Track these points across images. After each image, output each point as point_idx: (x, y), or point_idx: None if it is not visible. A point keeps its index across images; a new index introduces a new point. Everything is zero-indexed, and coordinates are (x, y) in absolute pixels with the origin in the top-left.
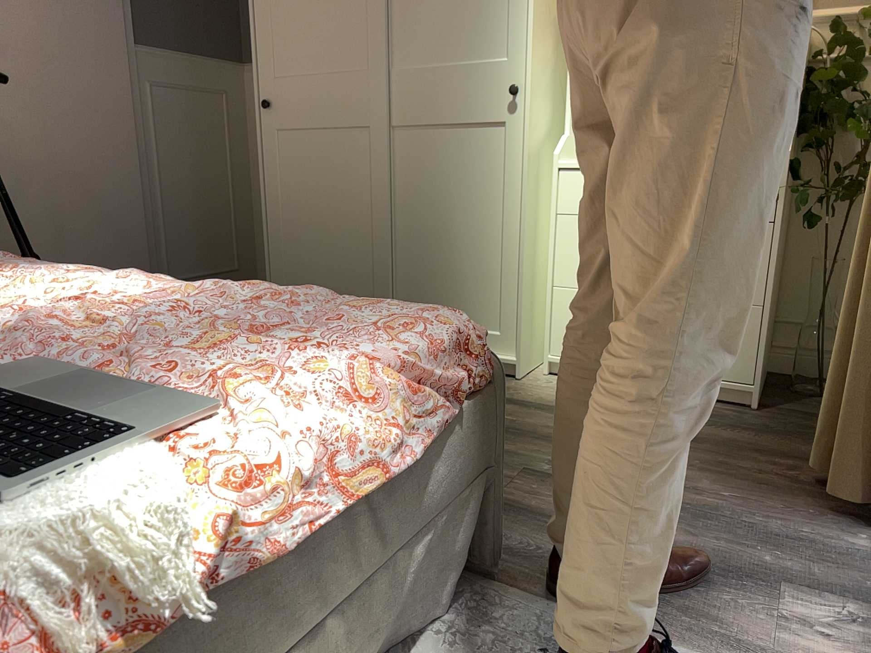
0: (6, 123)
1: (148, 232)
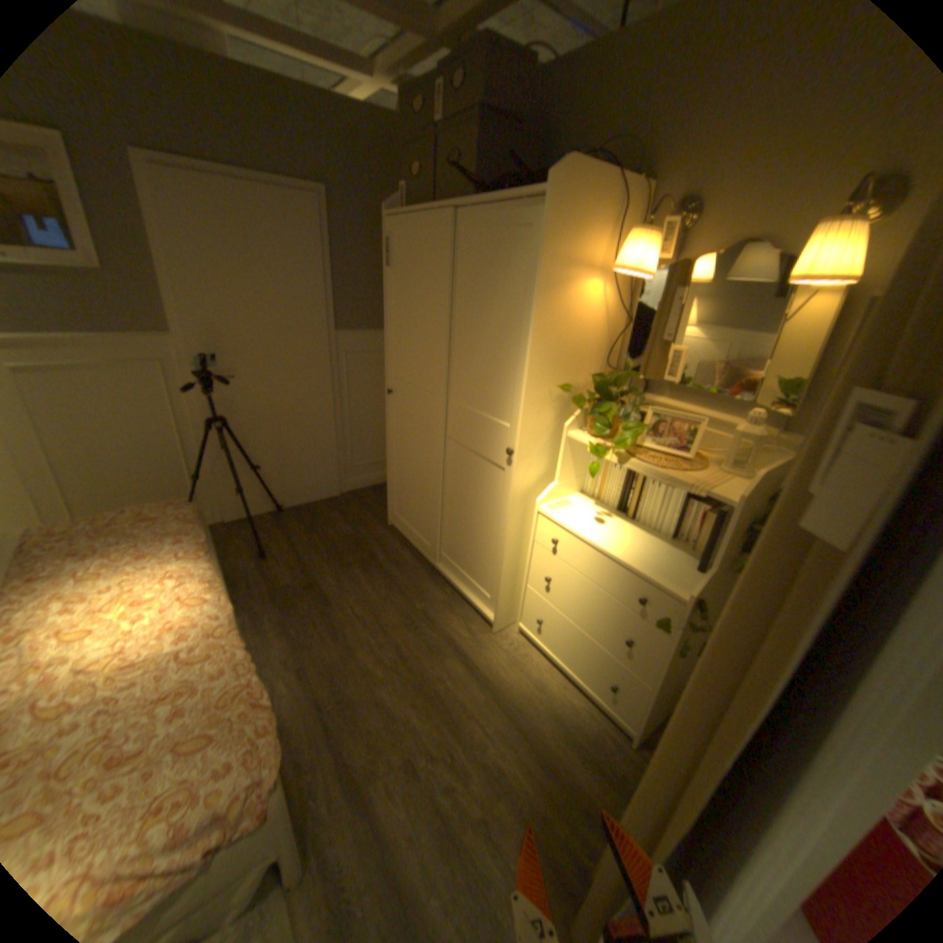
0: (247, 390)
1: (338, 442)
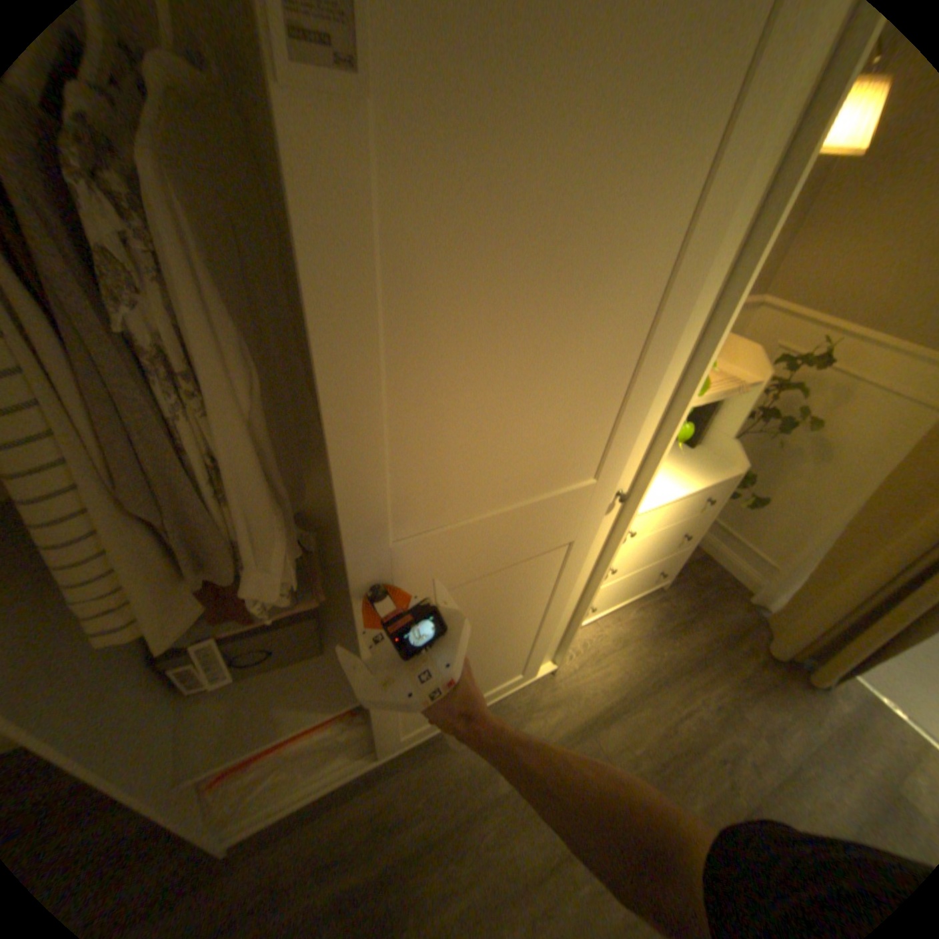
0: None
1: None
